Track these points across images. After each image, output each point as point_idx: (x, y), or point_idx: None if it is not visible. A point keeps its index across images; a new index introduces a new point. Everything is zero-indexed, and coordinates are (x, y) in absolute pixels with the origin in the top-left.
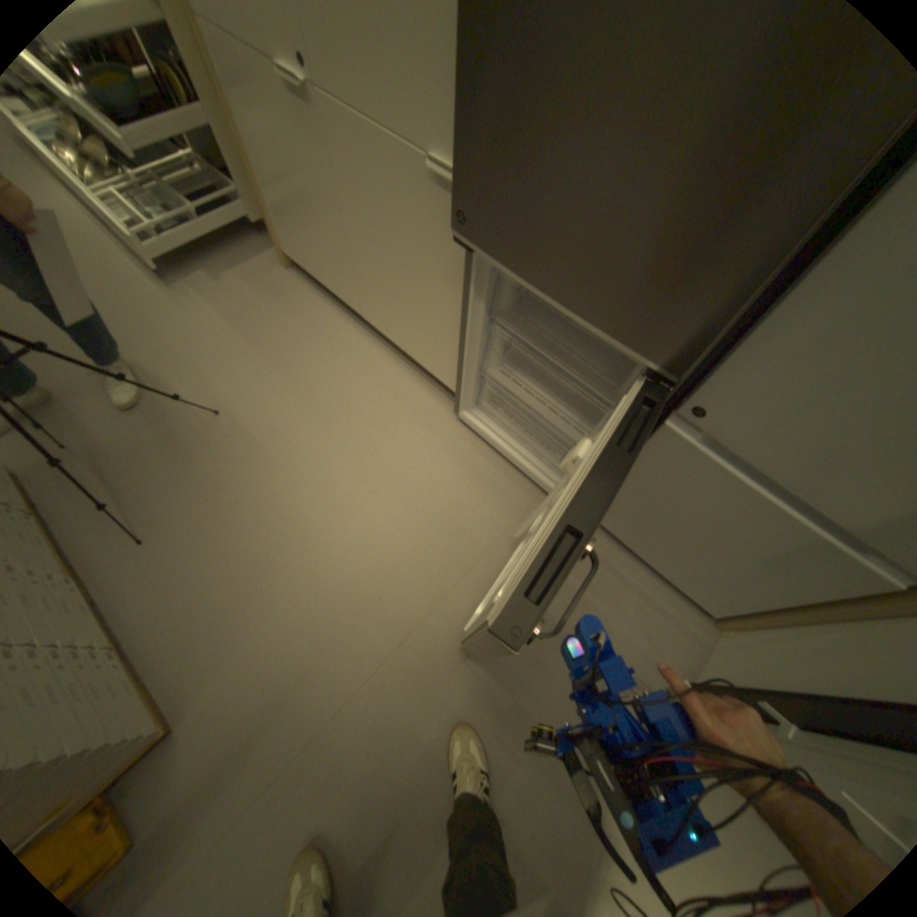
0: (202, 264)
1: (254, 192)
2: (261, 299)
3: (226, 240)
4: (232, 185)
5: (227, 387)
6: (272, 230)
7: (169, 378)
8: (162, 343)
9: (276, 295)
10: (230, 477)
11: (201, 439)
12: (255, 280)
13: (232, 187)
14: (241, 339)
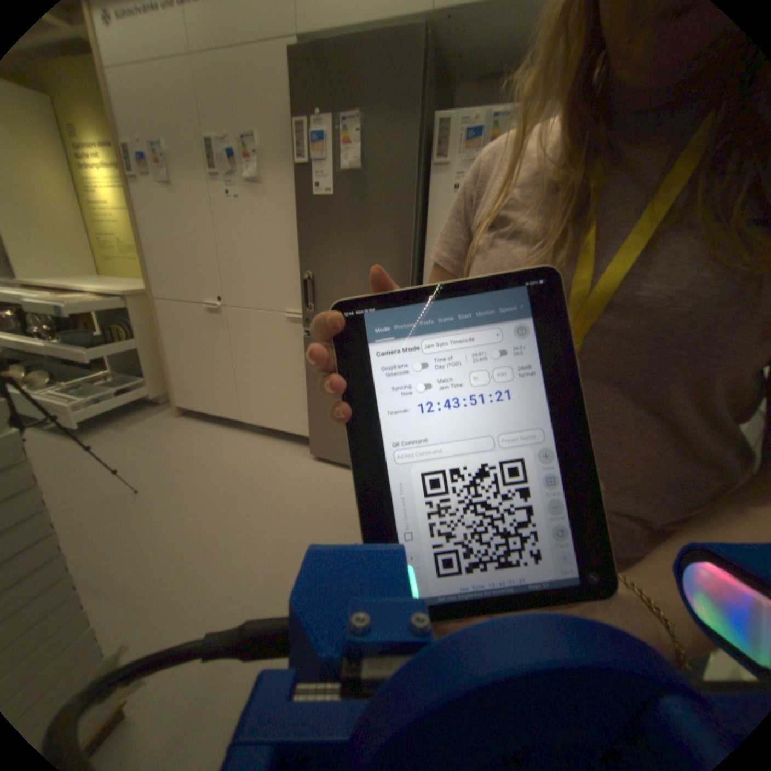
0: (109, 427)
1: (164, 373)
2: (160, 433)
3: (126, 414)
4: (140, 380)
5: (141, 478)
6: (171, 393)
7: (88, 485)
8: (79, 469)
9: (172, 430)
10: (154, 524)
11: (123, 510)
12: (153, 426)
13: (141, 380)
14: (148, 454)
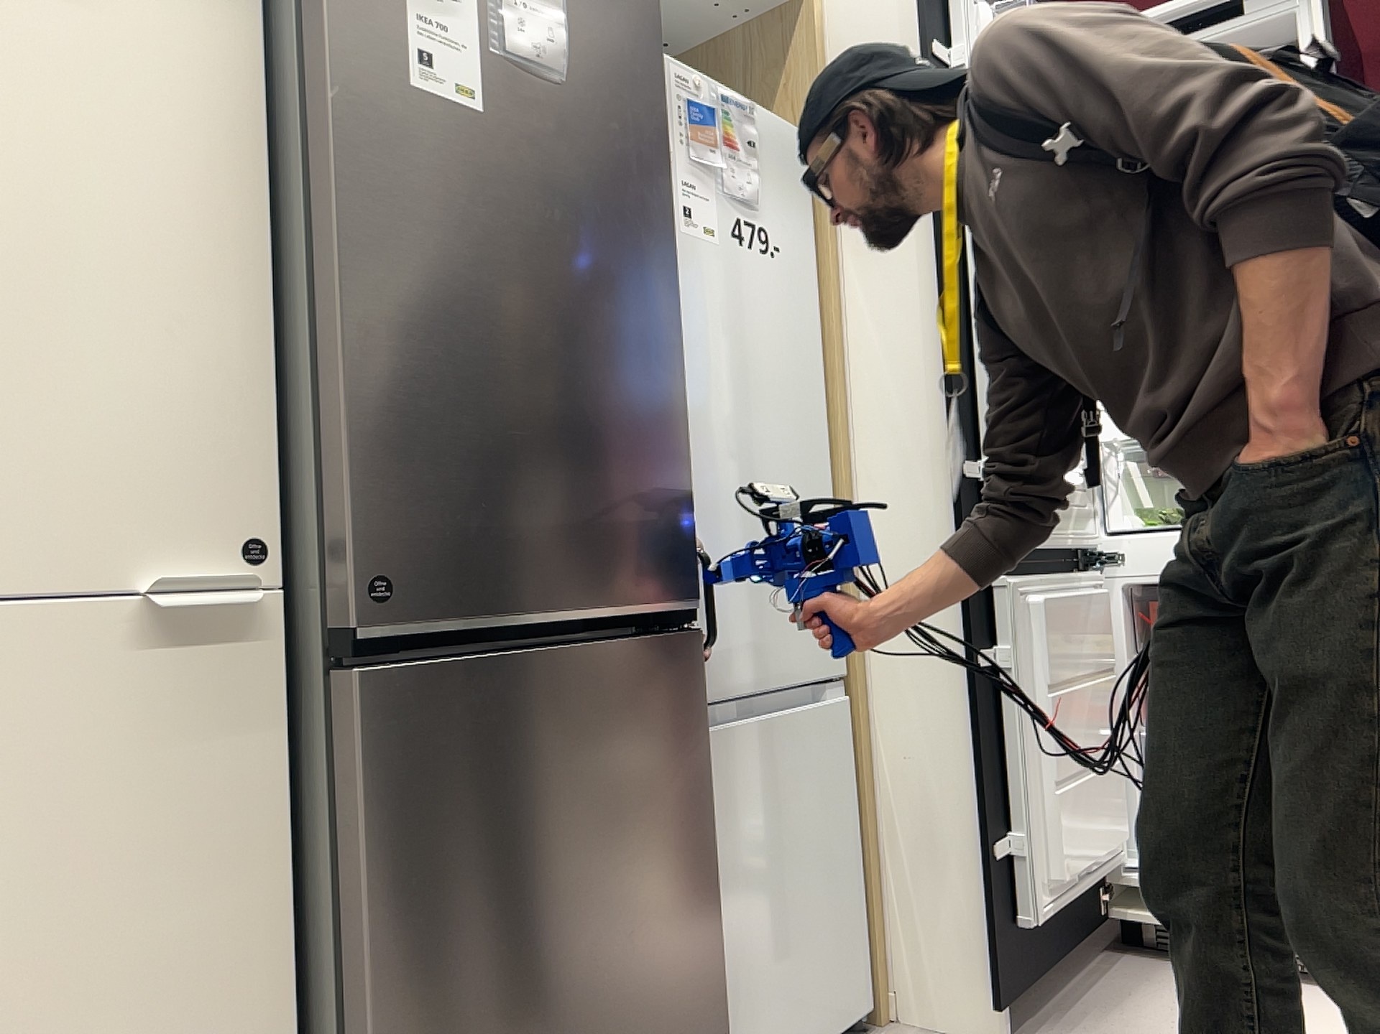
0: None
1: None
2: None
3: None
4: None
5: None
6: None
7: None
8: None
9: None
10: None
11: None
12: None
13: None
14: None
